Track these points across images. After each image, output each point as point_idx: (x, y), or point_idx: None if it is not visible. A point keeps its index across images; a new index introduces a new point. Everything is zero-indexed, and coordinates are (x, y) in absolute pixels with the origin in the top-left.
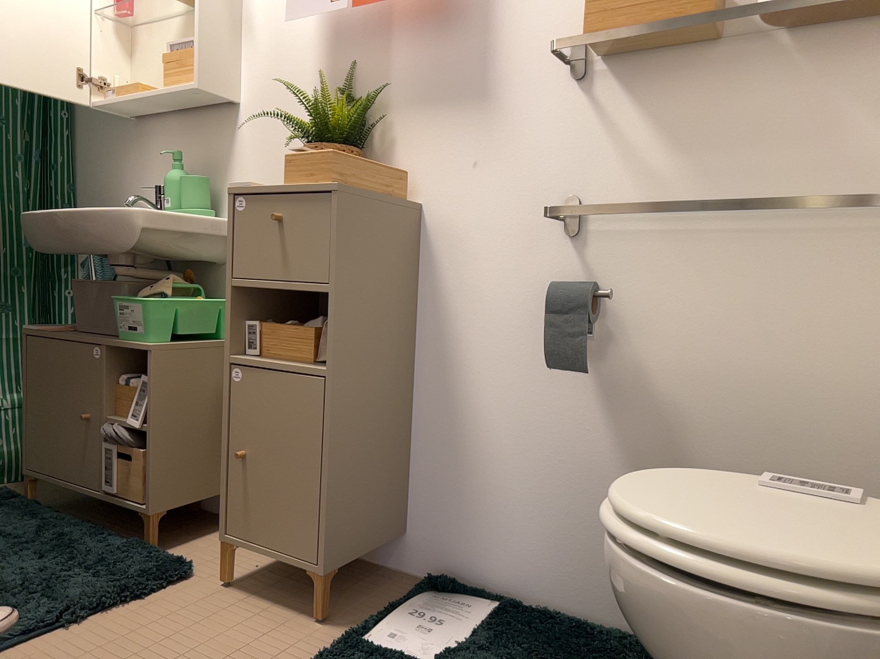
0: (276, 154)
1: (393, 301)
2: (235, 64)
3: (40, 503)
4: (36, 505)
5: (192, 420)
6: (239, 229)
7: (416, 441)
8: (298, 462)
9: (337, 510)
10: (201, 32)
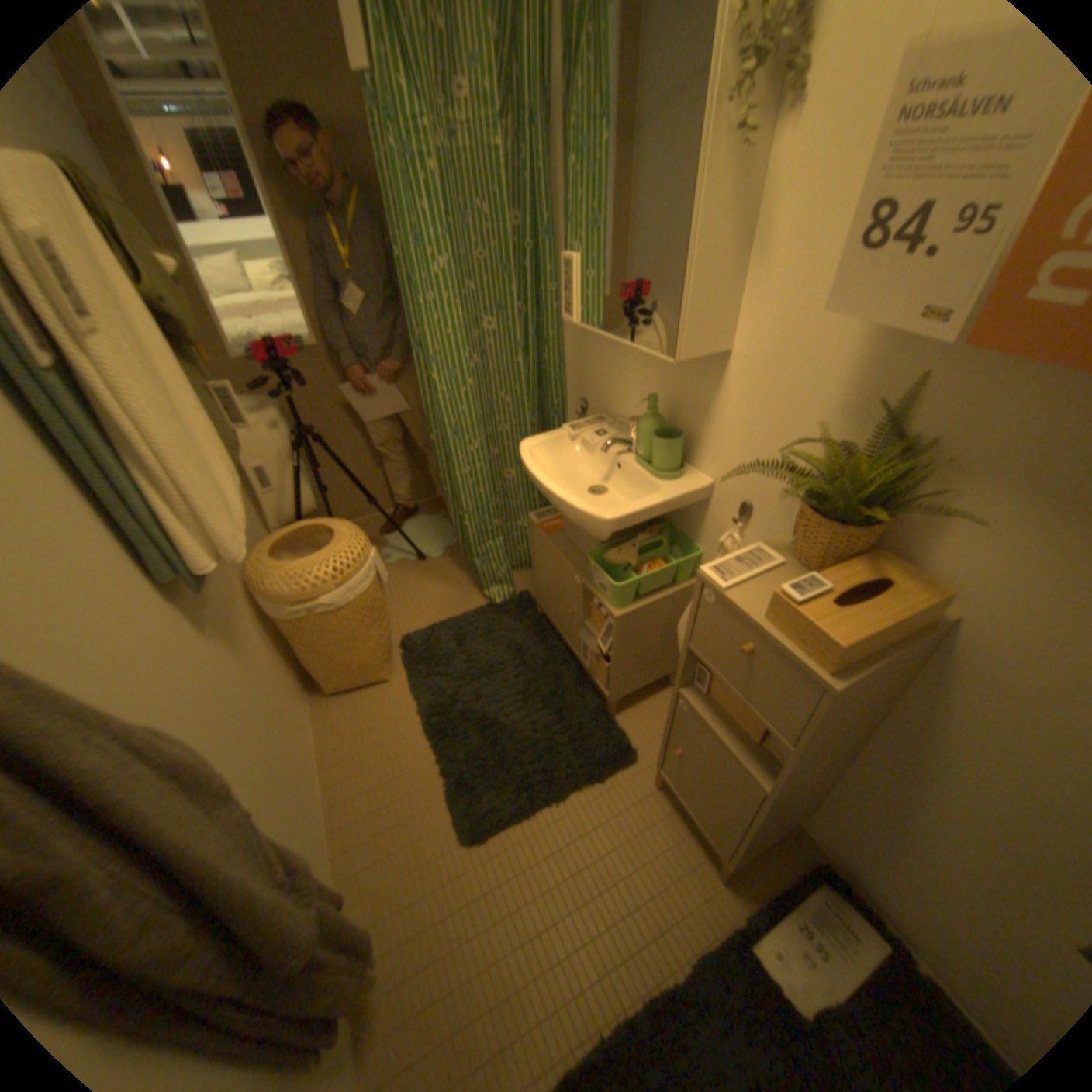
0: (766, 435)
1: (875, 714)
2: (735, 301)
3: (547, 621)
4: (544, 626)
5: (648, 647)
6: (706, 613)
7: (854, 781)
8: (729, 808)
9: (757, 848)
10: (694, 282)
